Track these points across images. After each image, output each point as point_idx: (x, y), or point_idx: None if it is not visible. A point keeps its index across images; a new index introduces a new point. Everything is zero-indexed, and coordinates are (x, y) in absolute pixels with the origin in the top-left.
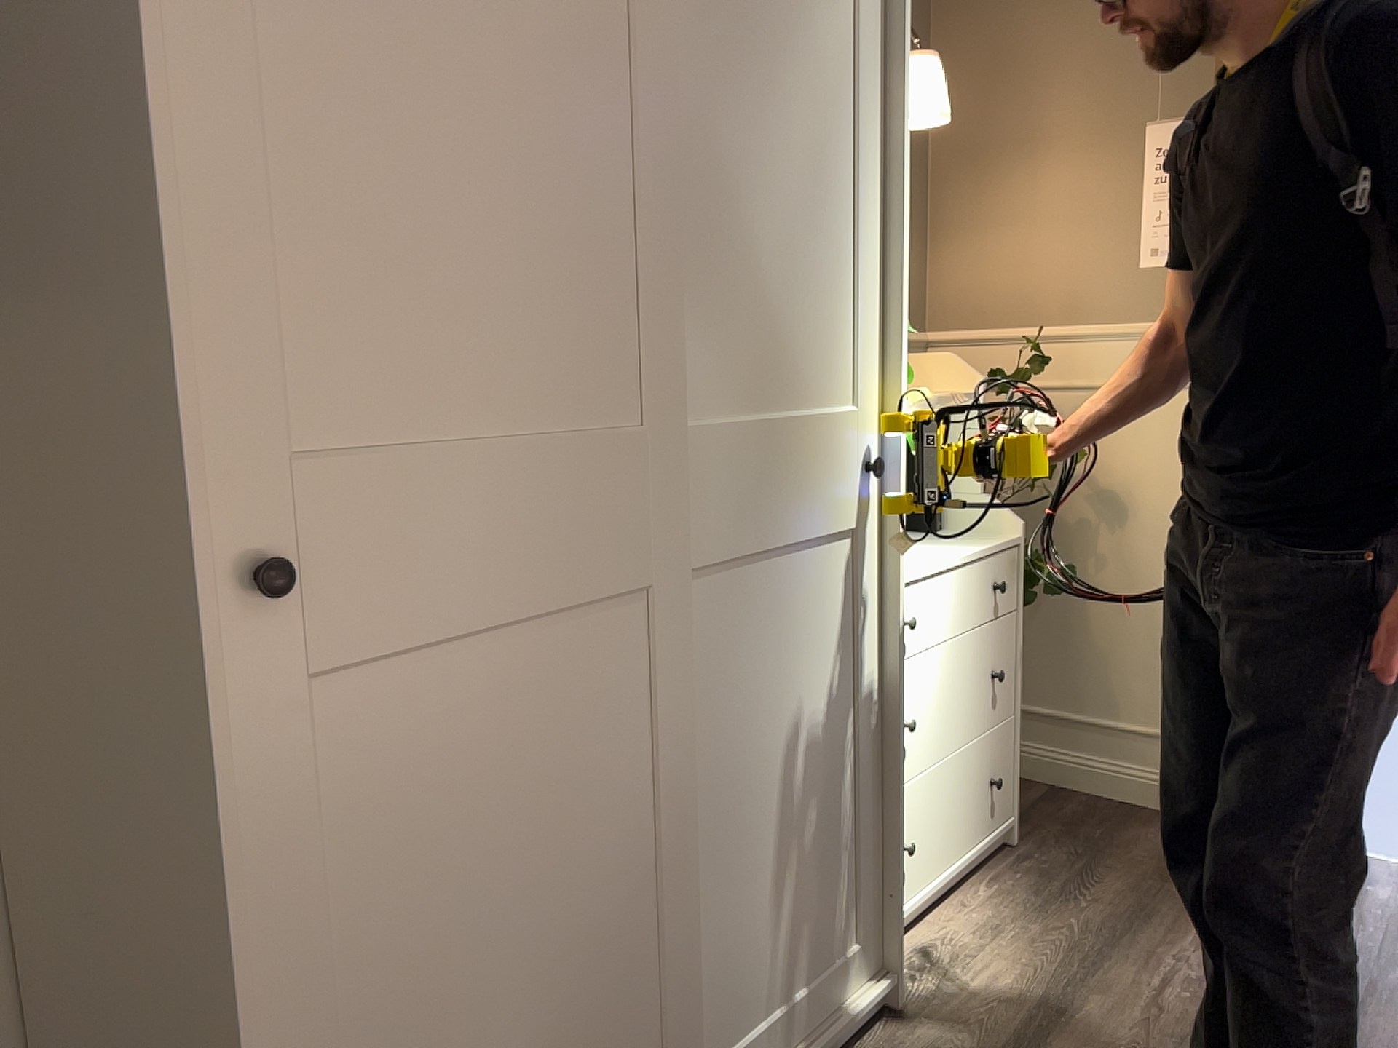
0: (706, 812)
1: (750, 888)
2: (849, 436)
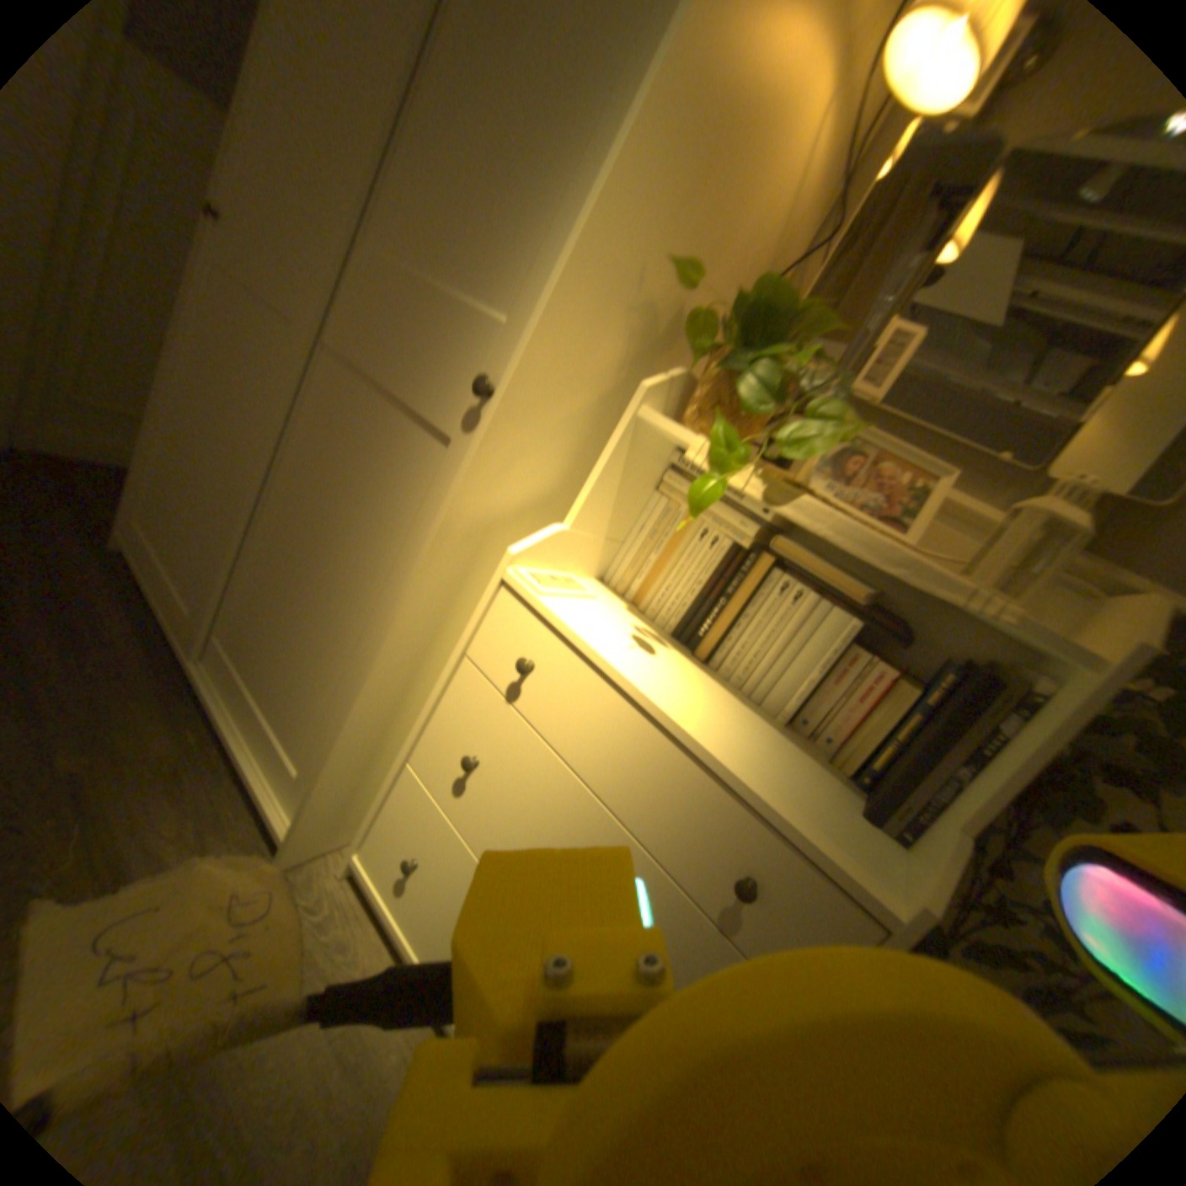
0: (277, 510)
1: (273, 594)
2: (477, 343)
